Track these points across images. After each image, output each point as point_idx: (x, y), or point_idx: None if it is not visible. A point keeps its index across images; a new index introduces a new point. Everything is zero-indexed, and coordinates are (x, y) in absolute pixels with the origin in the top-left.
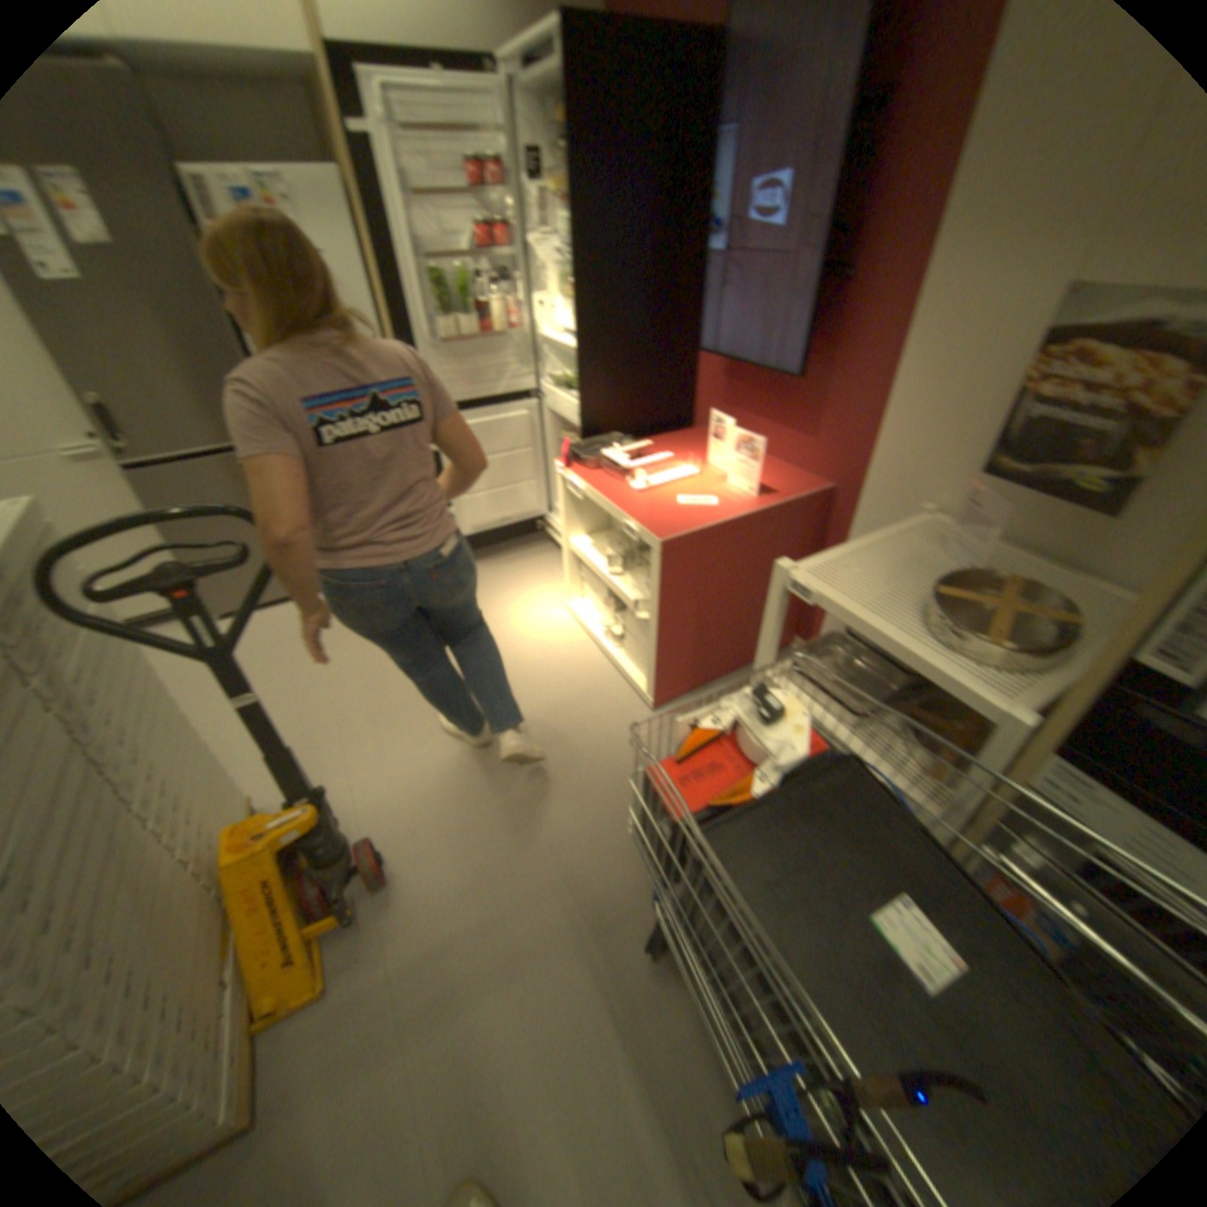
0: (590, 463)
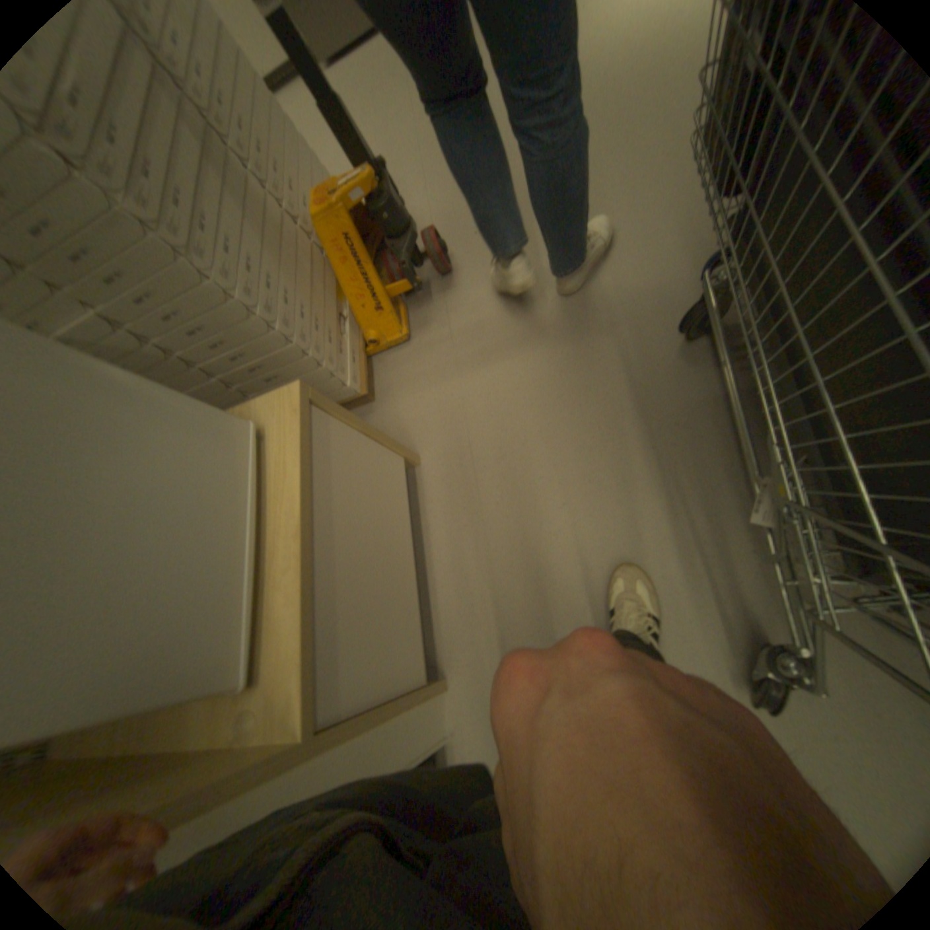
0: None
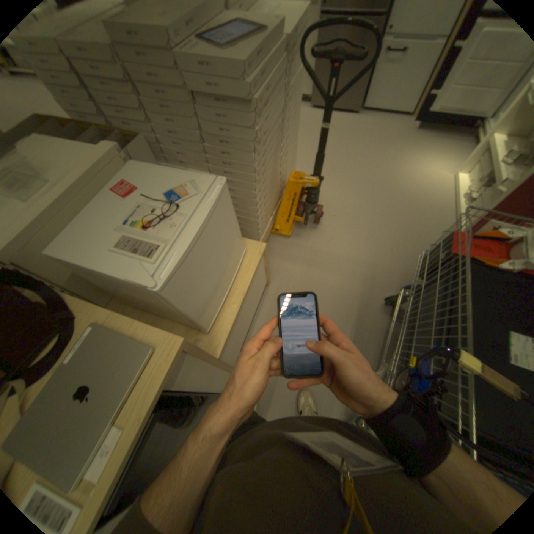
0: None
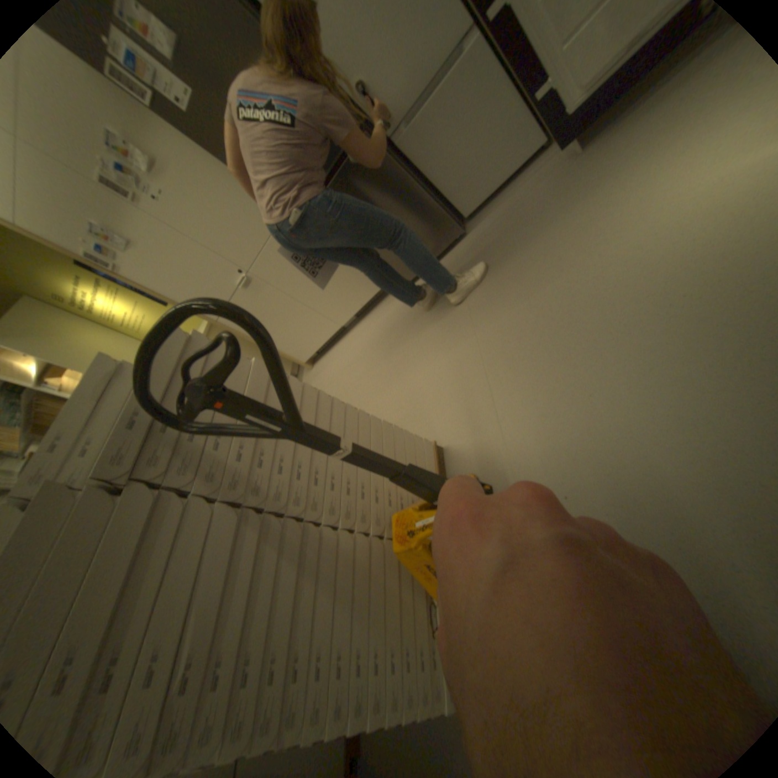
0: None
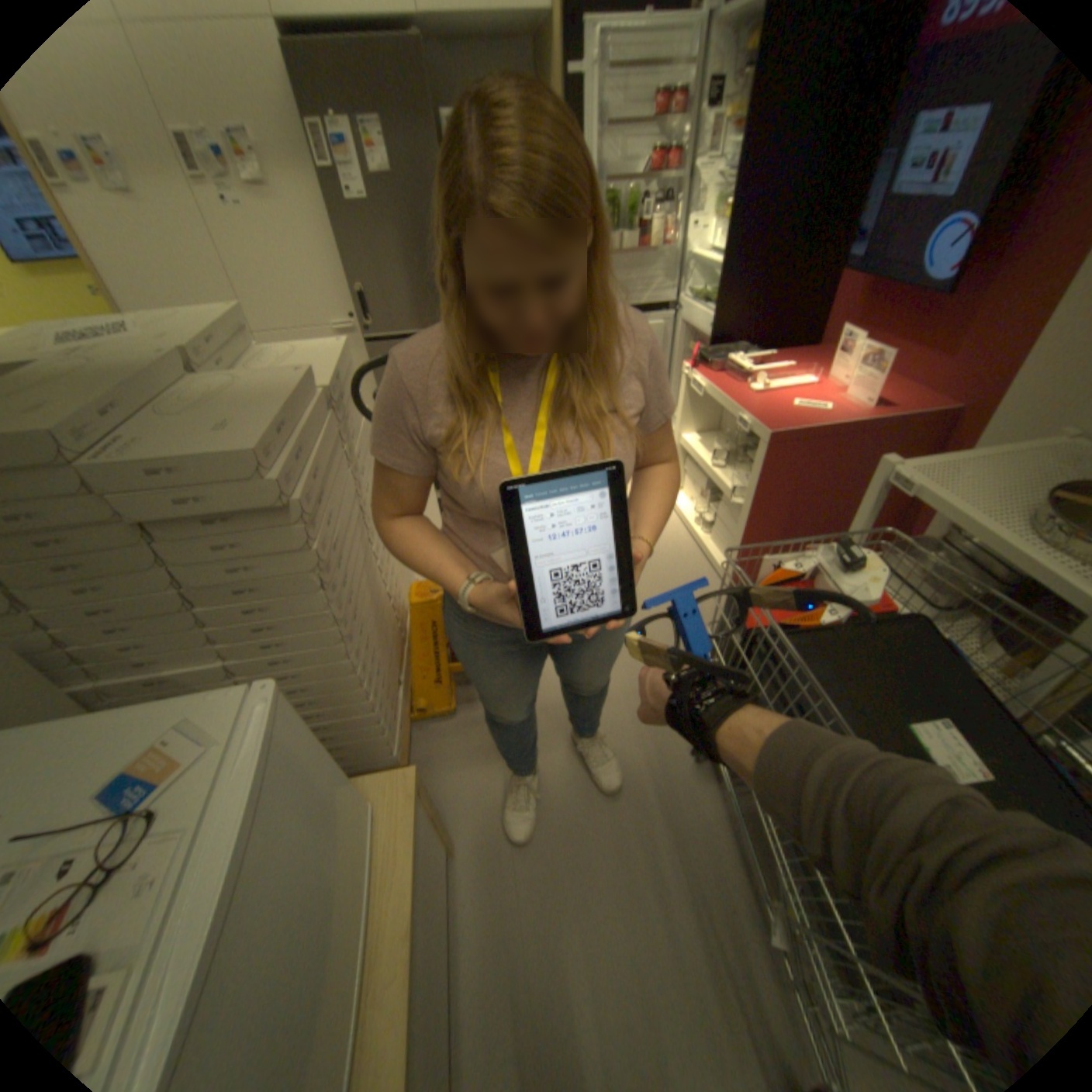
0: (717, 368)
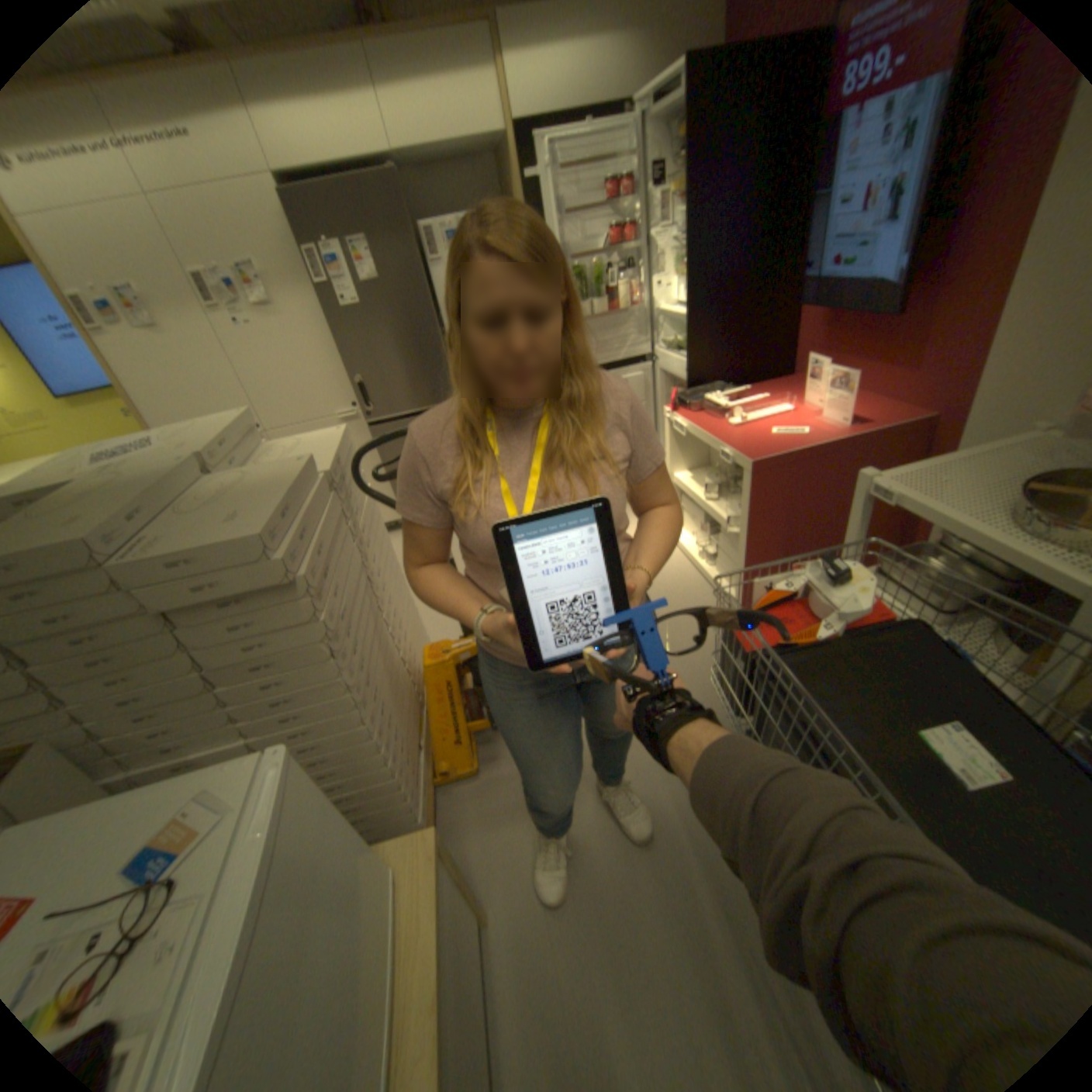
0: (696, 408)
